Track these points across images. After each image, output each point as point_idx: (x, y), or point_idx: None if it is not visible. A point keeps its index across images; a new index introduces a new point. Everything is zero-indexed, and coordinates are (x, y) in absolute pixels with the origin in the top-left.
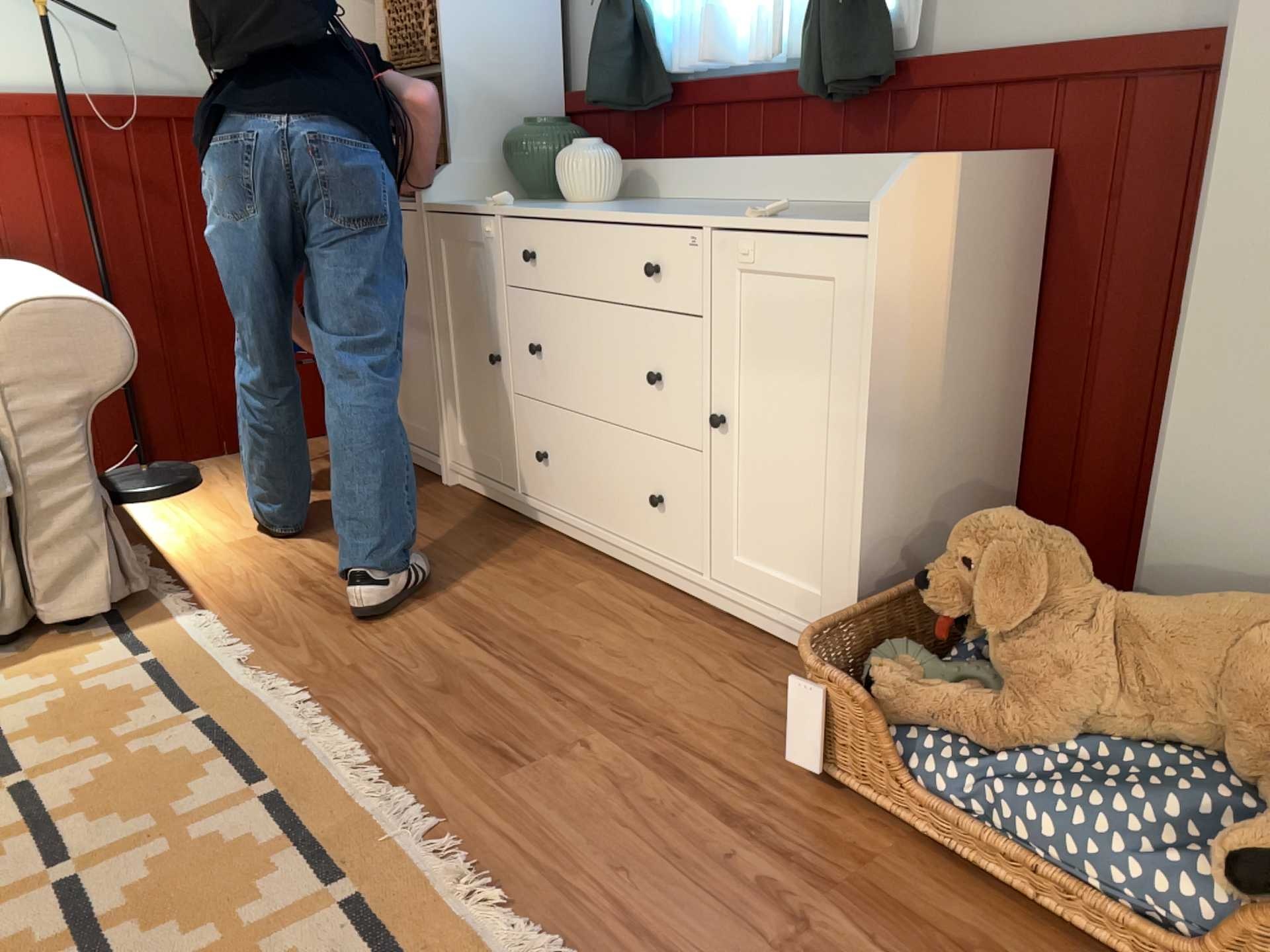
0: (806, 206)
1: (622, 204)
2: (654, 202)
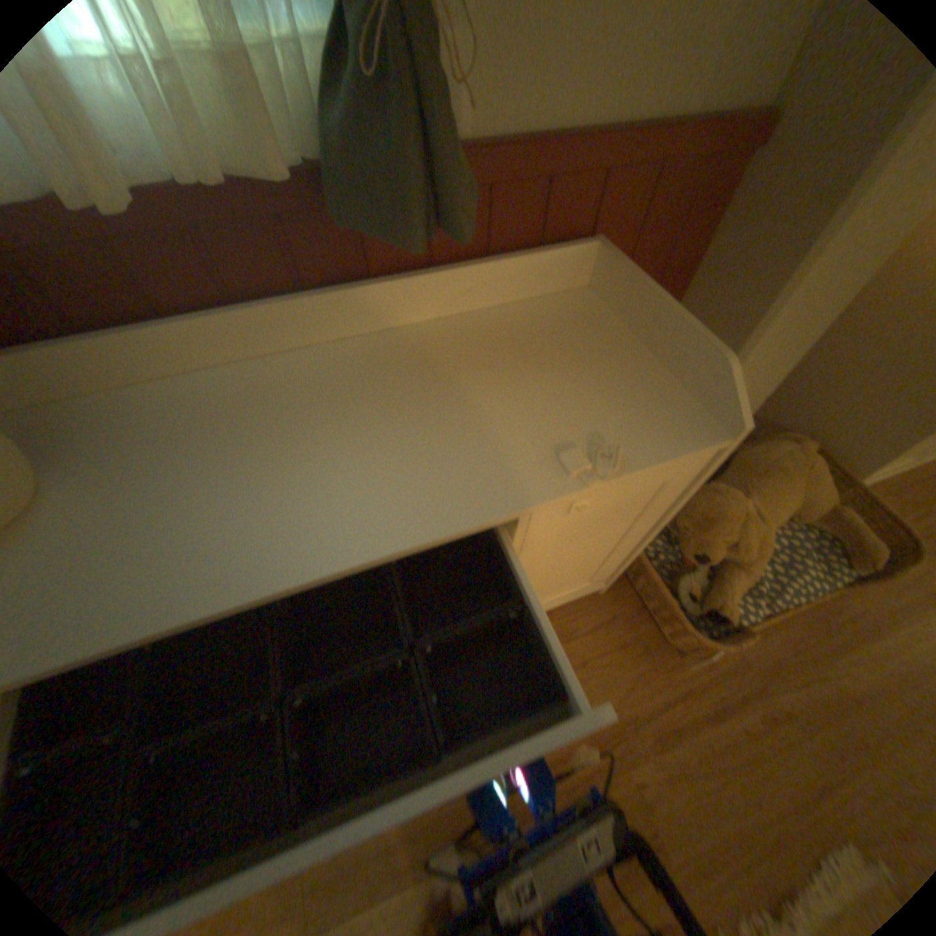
0: (381, 348)
1: (88, 470)
2: (94, 421)
